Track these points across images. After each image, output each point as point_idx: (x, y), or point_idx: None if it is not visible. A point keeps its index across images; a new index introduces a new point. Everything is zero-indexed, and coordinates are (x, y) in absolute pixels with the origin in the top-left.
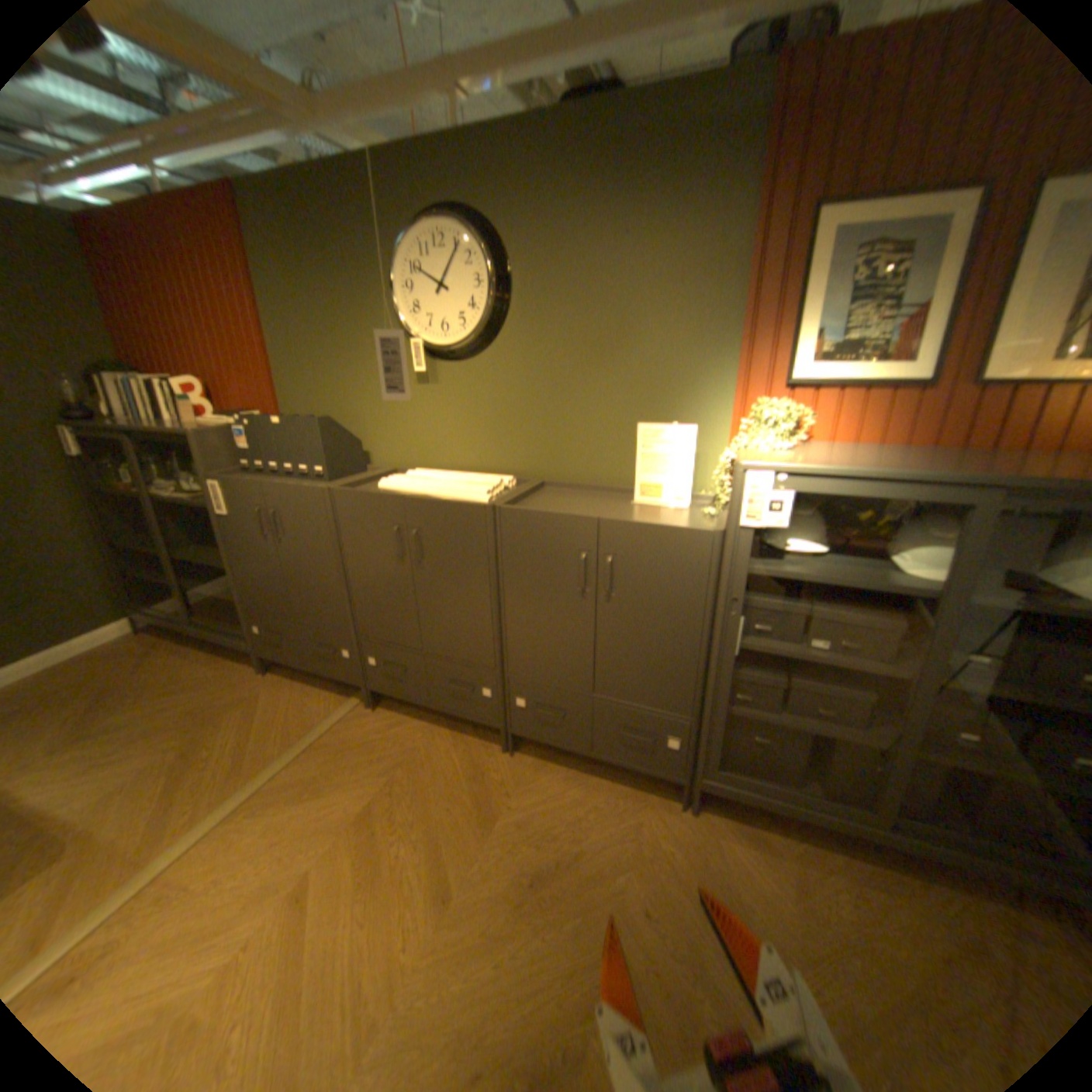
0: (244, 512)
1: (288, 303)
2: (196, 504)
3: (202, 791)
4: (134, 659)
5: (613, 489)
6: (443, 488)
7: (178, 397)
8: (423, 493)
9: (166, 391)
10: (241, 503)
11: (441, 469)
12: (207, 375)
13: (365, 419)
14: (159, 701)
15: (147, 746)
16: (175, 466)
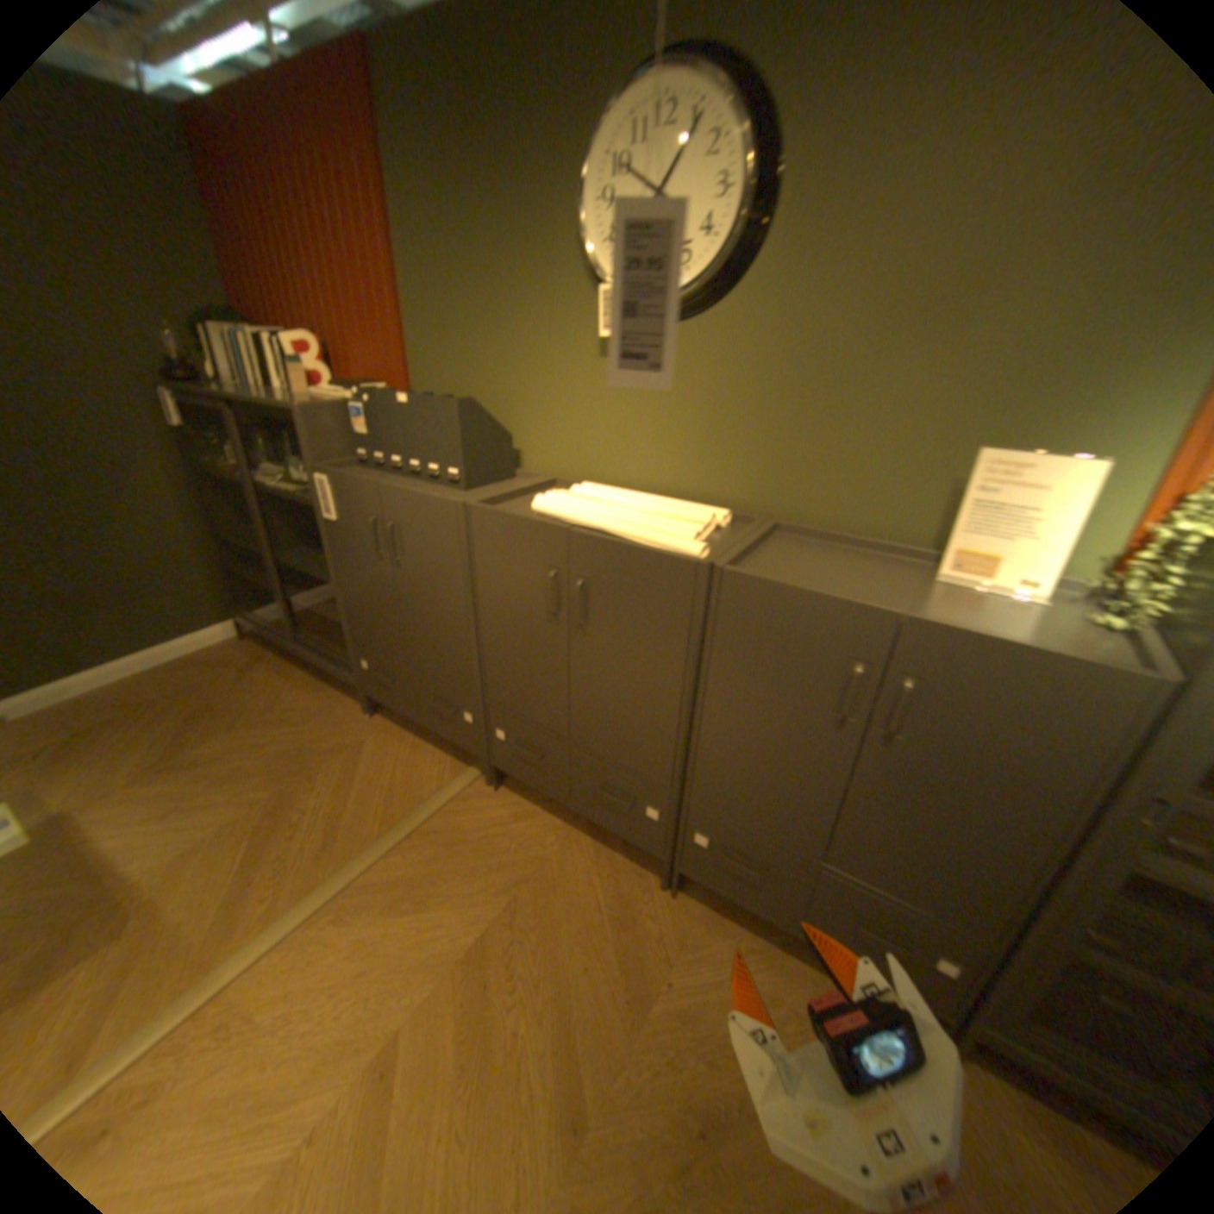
0: (357, 520)
1: (430, 226)
2: (304, 499)
3: (287, 870)
4: (237, 671)
5: (897, 546)
6: (627, 519)
7: (289, 357)
8: (597, 524)
9: (276, 348)
10: (354, 506)
11: (618, 484)
12: (327, 329)
13: (519, 402)
14: (256, 731)
15: (235, 792)
16: (288, 445)
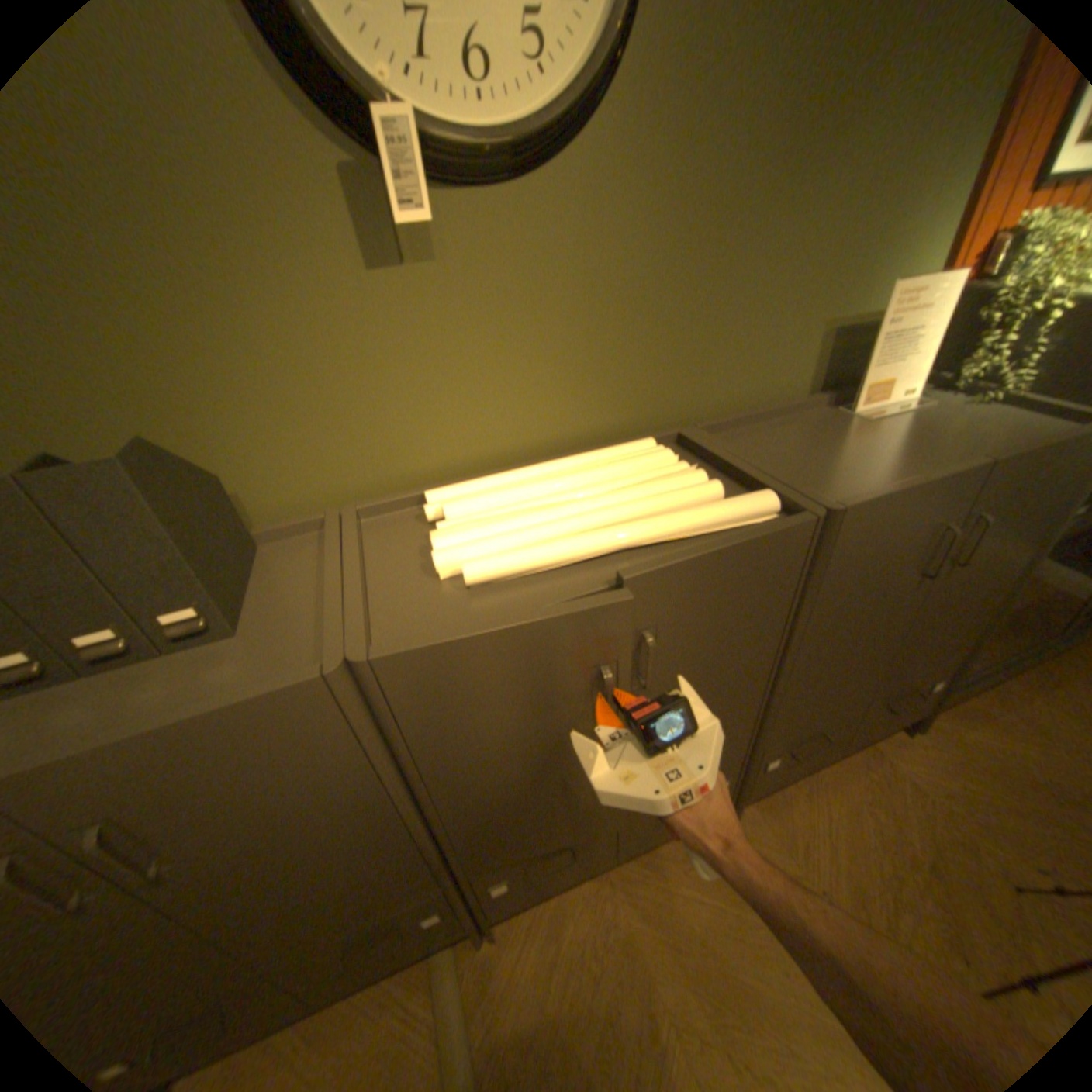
0: None
1: None
2: None
3: None
4: None
5: (795, 403)
6: (628, 512)
7: None
8: (614, 543)
9: None
10: None
11: (461, 470)
12: None
13: (187, 406)
14: None
15: None
16: None
